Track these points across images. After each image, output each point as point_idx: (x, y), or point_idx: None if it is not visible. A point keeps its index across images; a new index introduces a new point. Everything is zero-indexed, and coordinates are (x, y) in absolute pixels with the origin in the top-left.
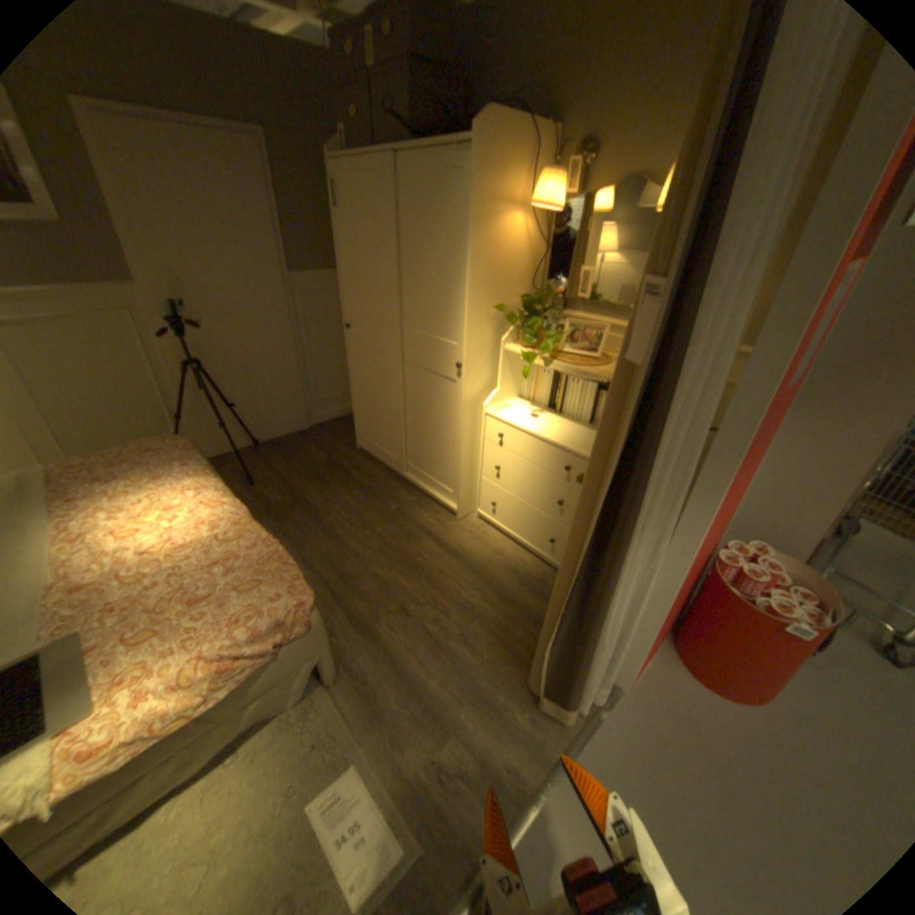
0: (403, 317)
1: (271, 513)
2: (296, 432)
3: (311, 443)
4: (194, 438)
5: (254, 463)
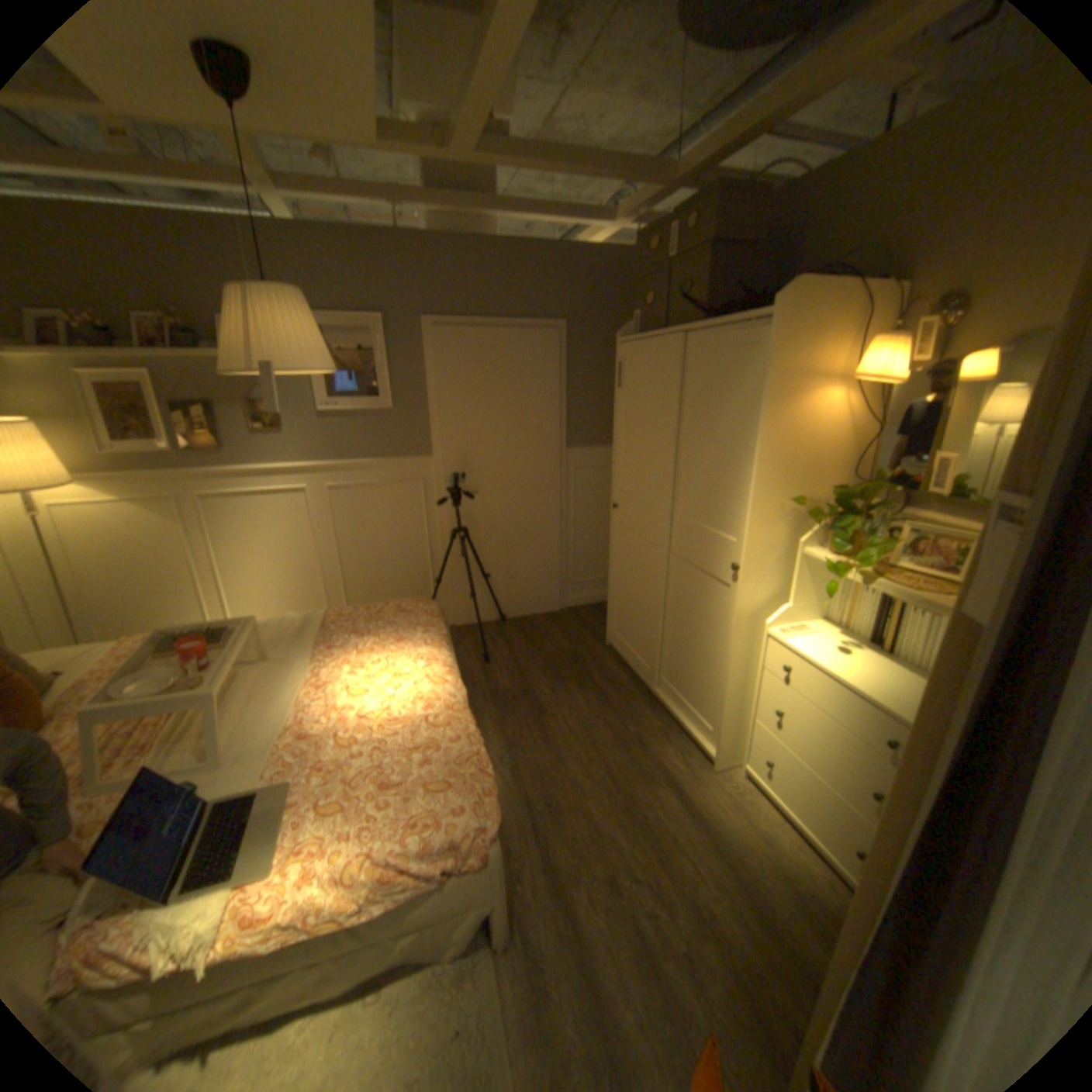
0: (674, 502)
1: (495, 701)
2: (544, 613)
3: (556, 627)
4: (447, 603)
5: (494, 640)
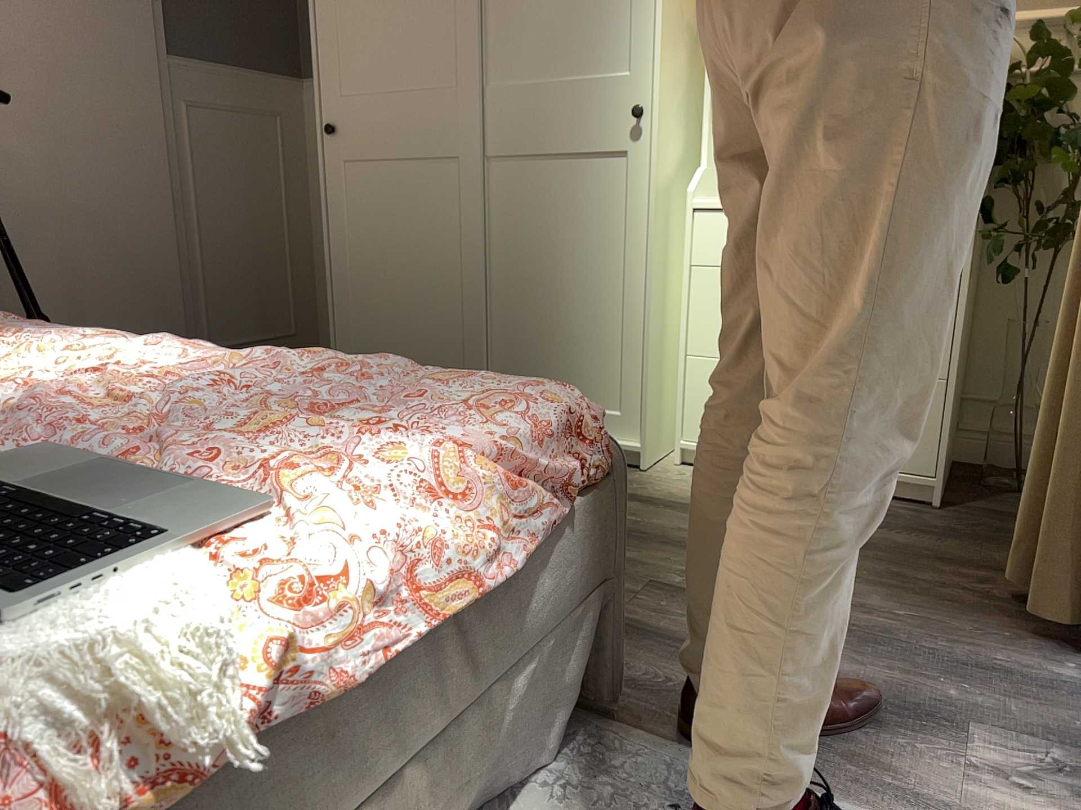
0: (484, 63)
1: None
2: None
3: None
4: None
5: None
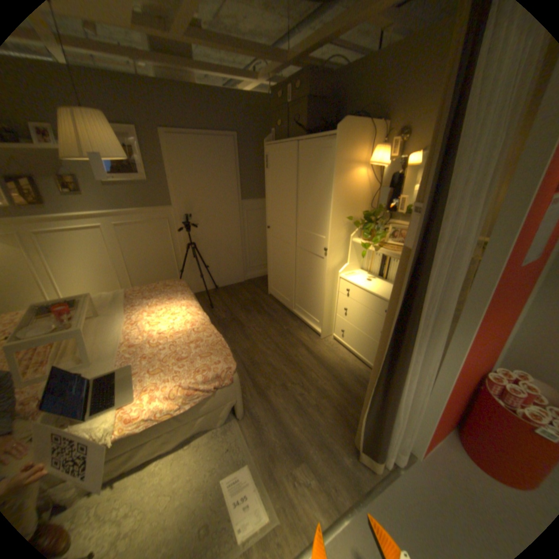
0: (297, 223)
1: (220, 324)
2: (237, 283)
3: (244, 289)
4: (187, 282)
5: (214, 297)
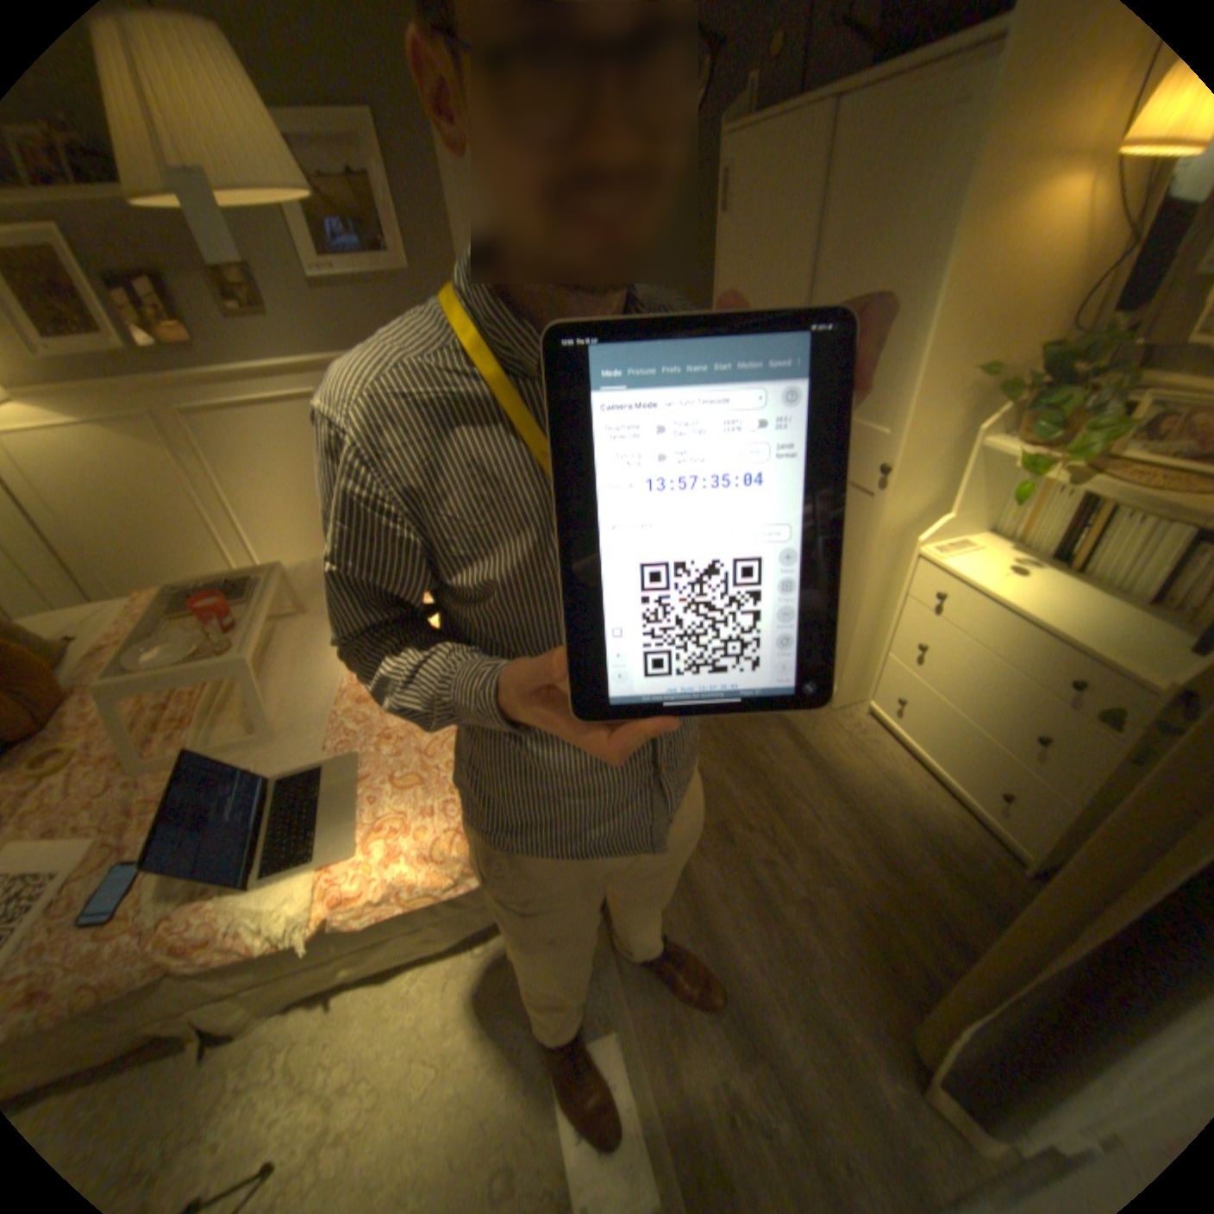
0: None
1: None
2: None
3: None
4: None
5: None
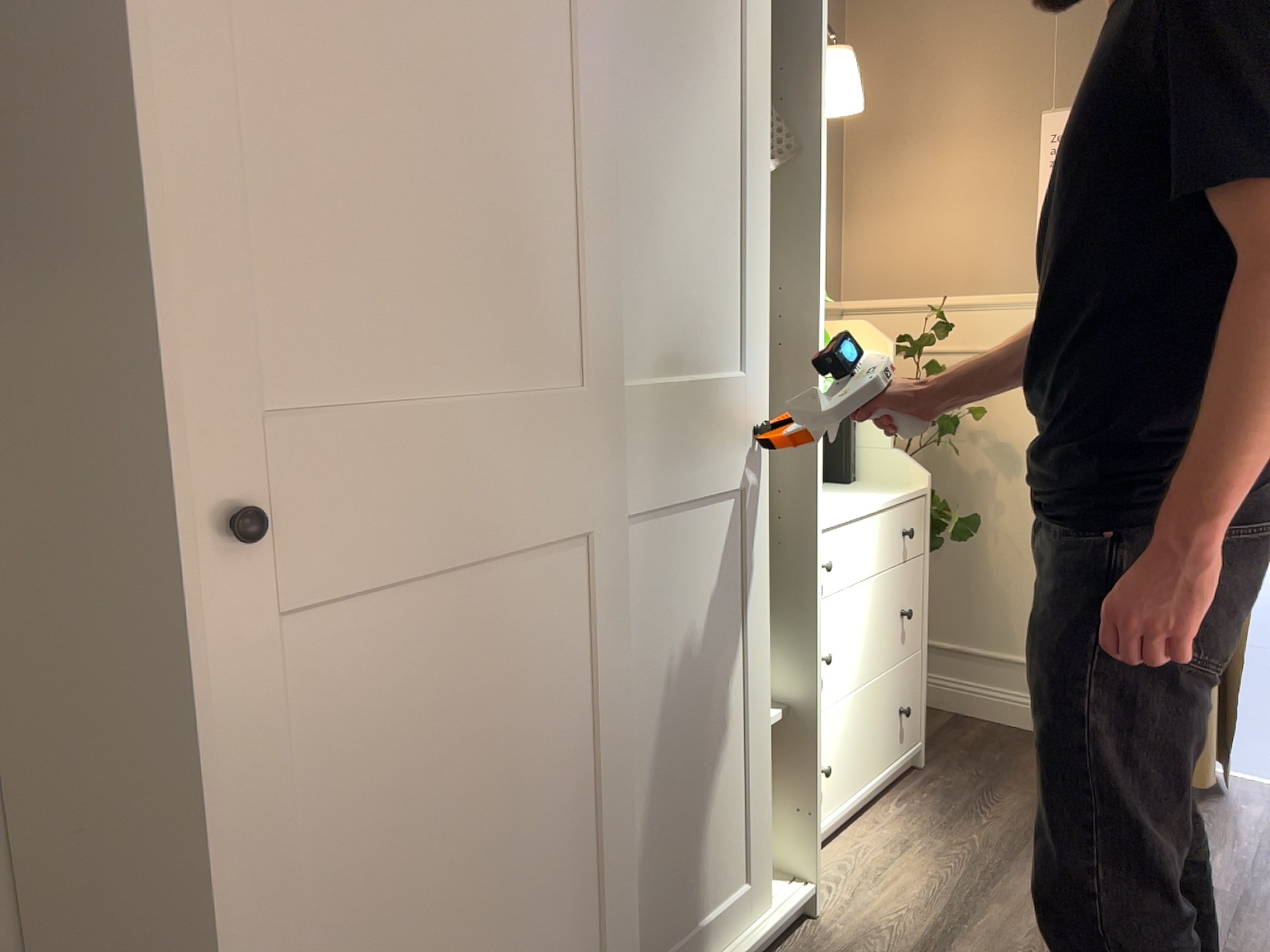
0: (623, 353)
1: None
2: None
3: None
4: None
5: None
